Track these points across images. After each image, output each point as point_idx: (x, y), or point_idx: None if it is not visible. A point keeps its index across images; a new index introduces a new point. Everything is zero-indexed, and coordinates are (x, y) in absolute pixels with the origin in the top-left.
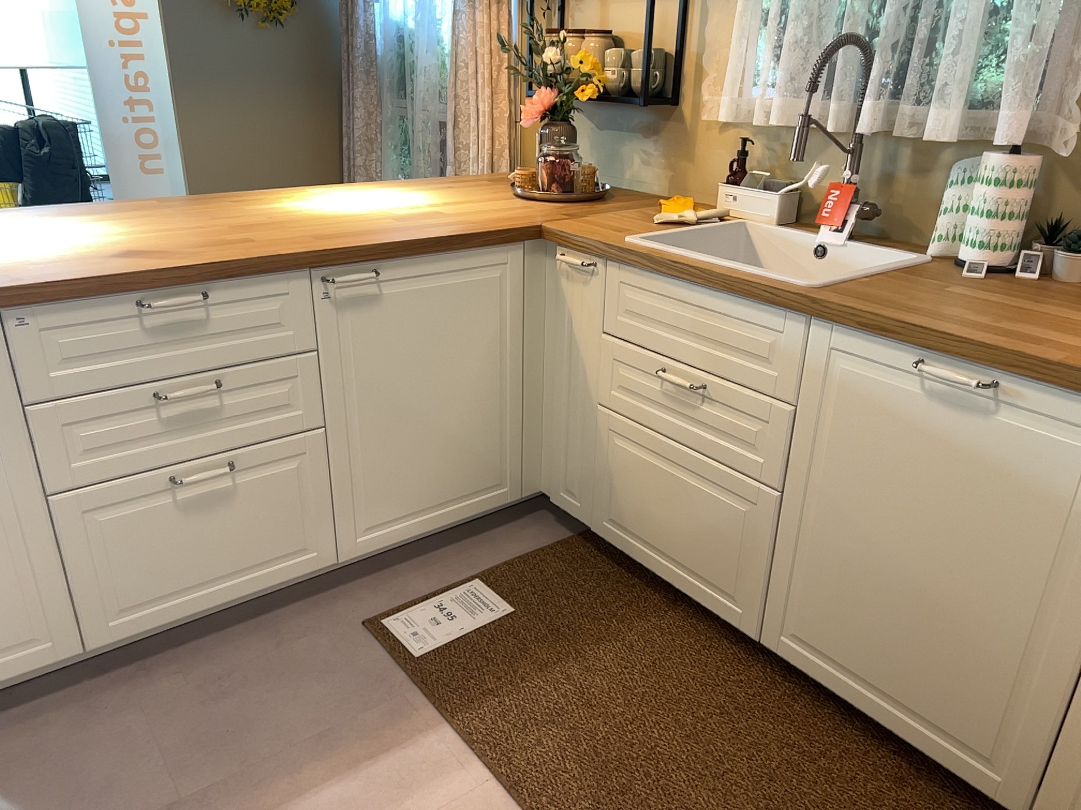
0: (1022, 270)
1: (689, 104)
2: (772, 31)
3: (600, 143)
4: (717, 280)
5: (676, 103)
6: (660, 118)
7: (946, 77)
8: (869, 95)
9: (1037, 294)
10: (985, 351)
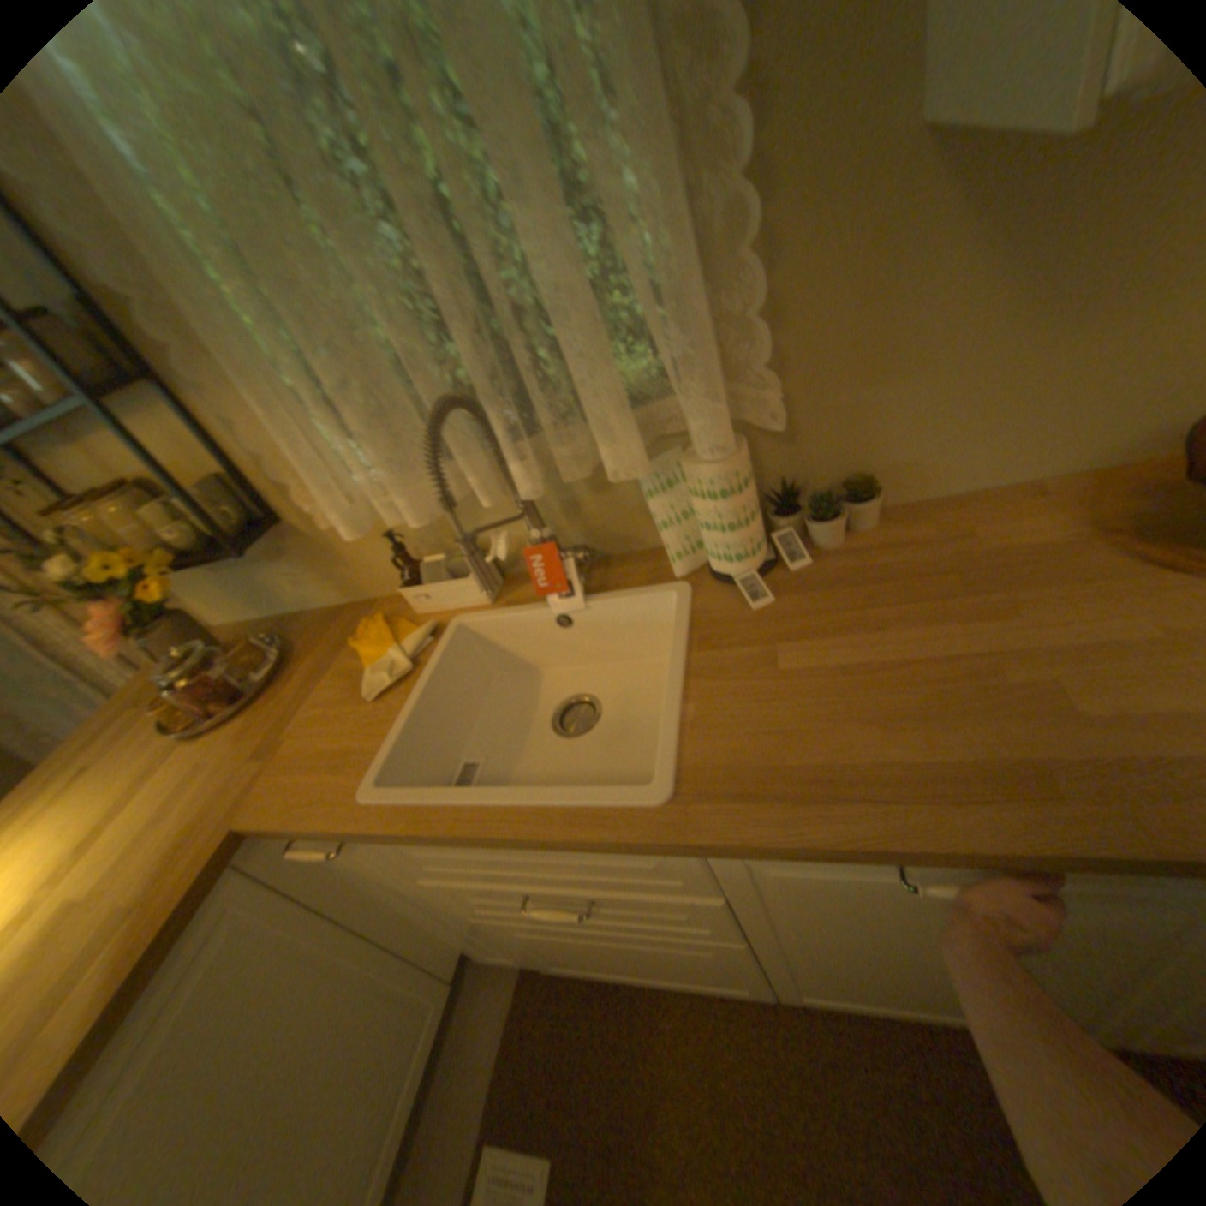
0: (792, 553)
1: (287, 511)
2: (317, 401)
3: (224, 584)
4: (532, 846)
5: (272, 516)
6: (267, 536)
7: (595, 394)
8: (497, 434)
9: (851, 595)
10: (1020, 858)
